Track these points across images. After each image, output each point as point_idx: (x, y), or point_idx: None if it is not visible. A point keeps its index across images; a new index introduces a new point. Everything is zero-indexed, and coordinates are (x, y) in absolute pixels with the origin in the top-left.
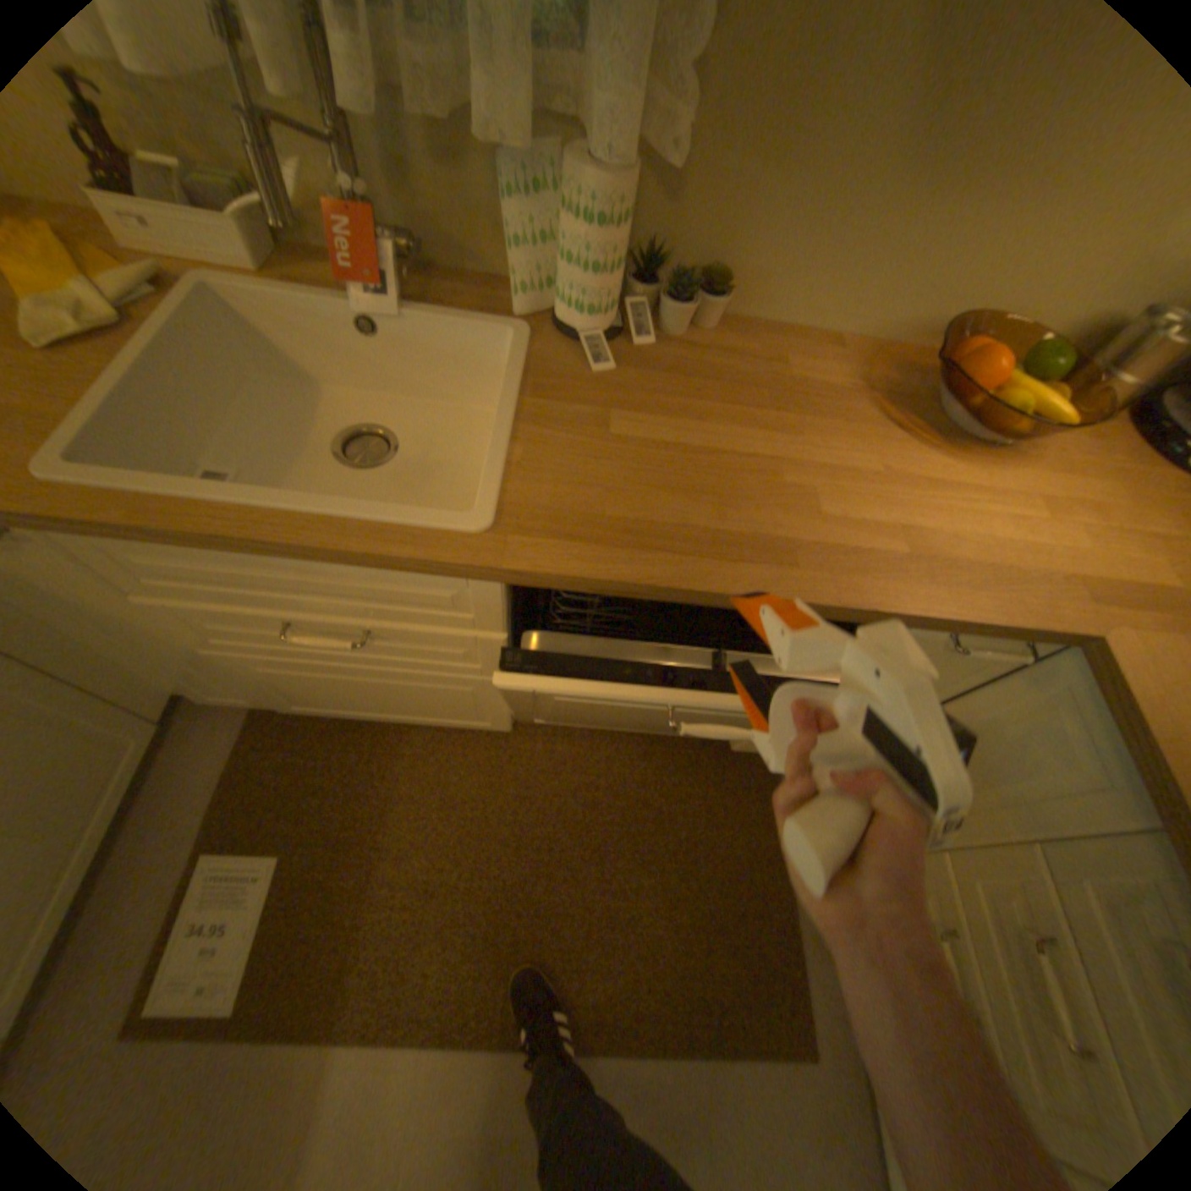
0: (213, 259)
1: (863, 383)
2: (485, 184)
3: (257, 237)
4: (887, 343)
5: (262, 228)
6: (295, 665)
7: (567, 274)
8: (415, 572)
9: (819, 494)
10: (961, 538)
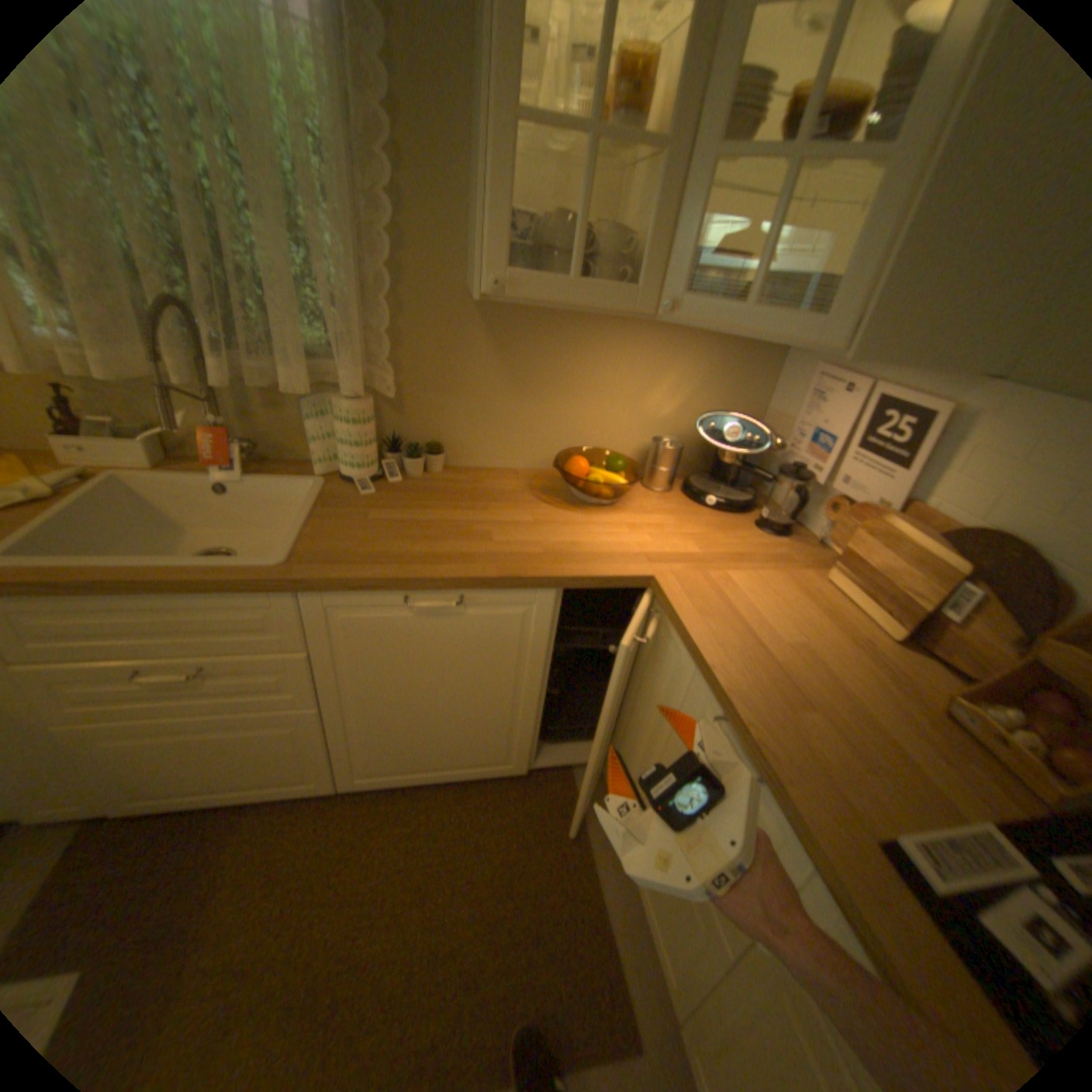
0: (121, 464)
1: (527, 488)
2: (295, 416)
3: (153, 451)
4: (543, 471)
5: (157, 447)
6: (135, 728)
7: (342, 450)
8: (233, 597)
9: (492, 533)
10: (575, 544)
